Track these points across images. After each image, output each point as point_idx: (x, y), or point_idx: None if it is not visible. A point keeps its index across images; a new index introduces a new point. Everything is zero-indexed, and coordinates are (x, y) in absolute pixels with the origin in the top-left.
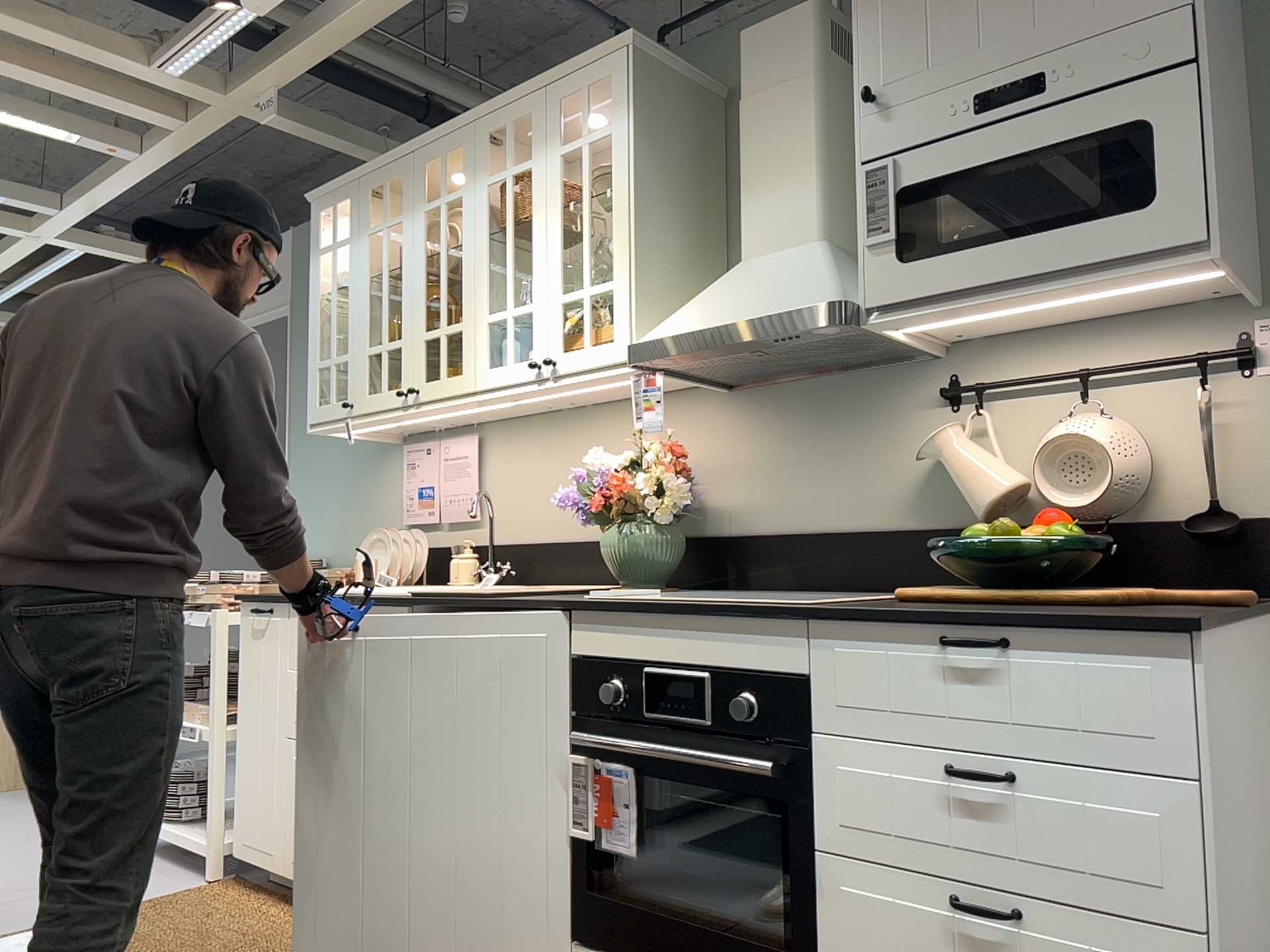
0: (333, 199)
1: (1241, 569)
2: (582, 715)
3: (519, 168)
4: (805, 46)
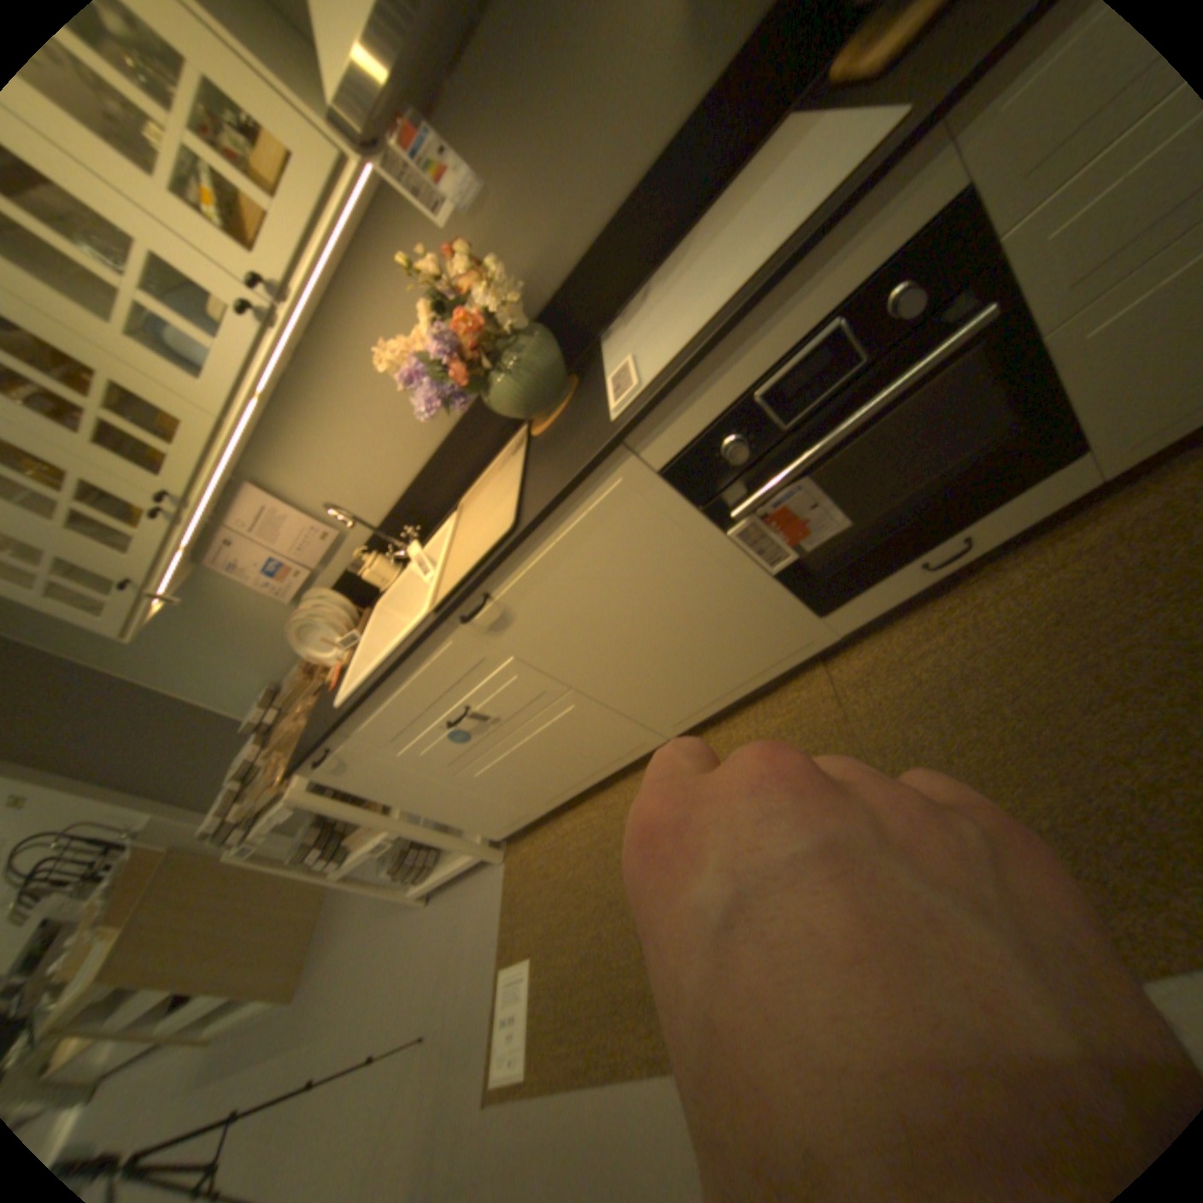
0: None
1: None
2: (712, 498)
3: None
4: None
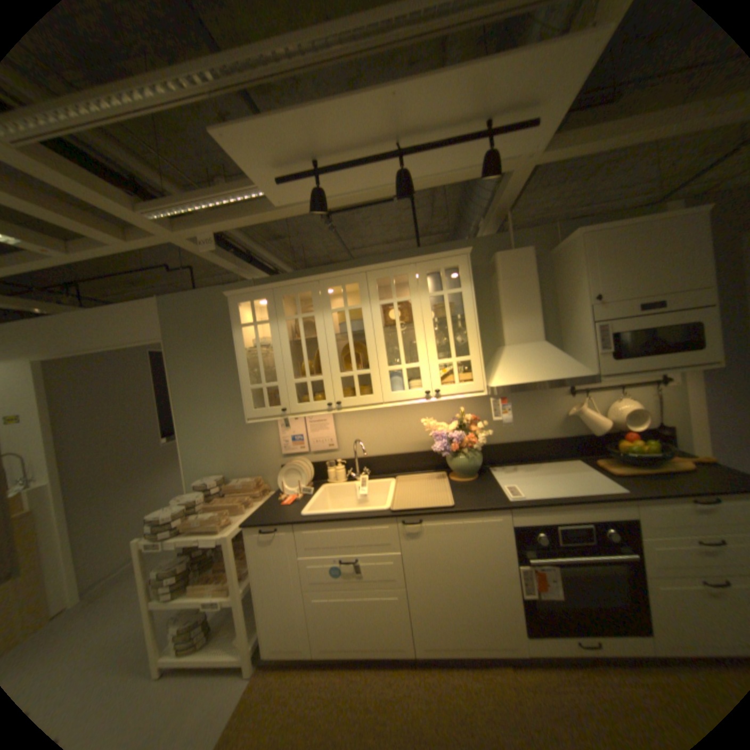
0: (249, 297)
1: (670, 443)
2: (524, 551)
3: (401, 299)
4: (532, 264)
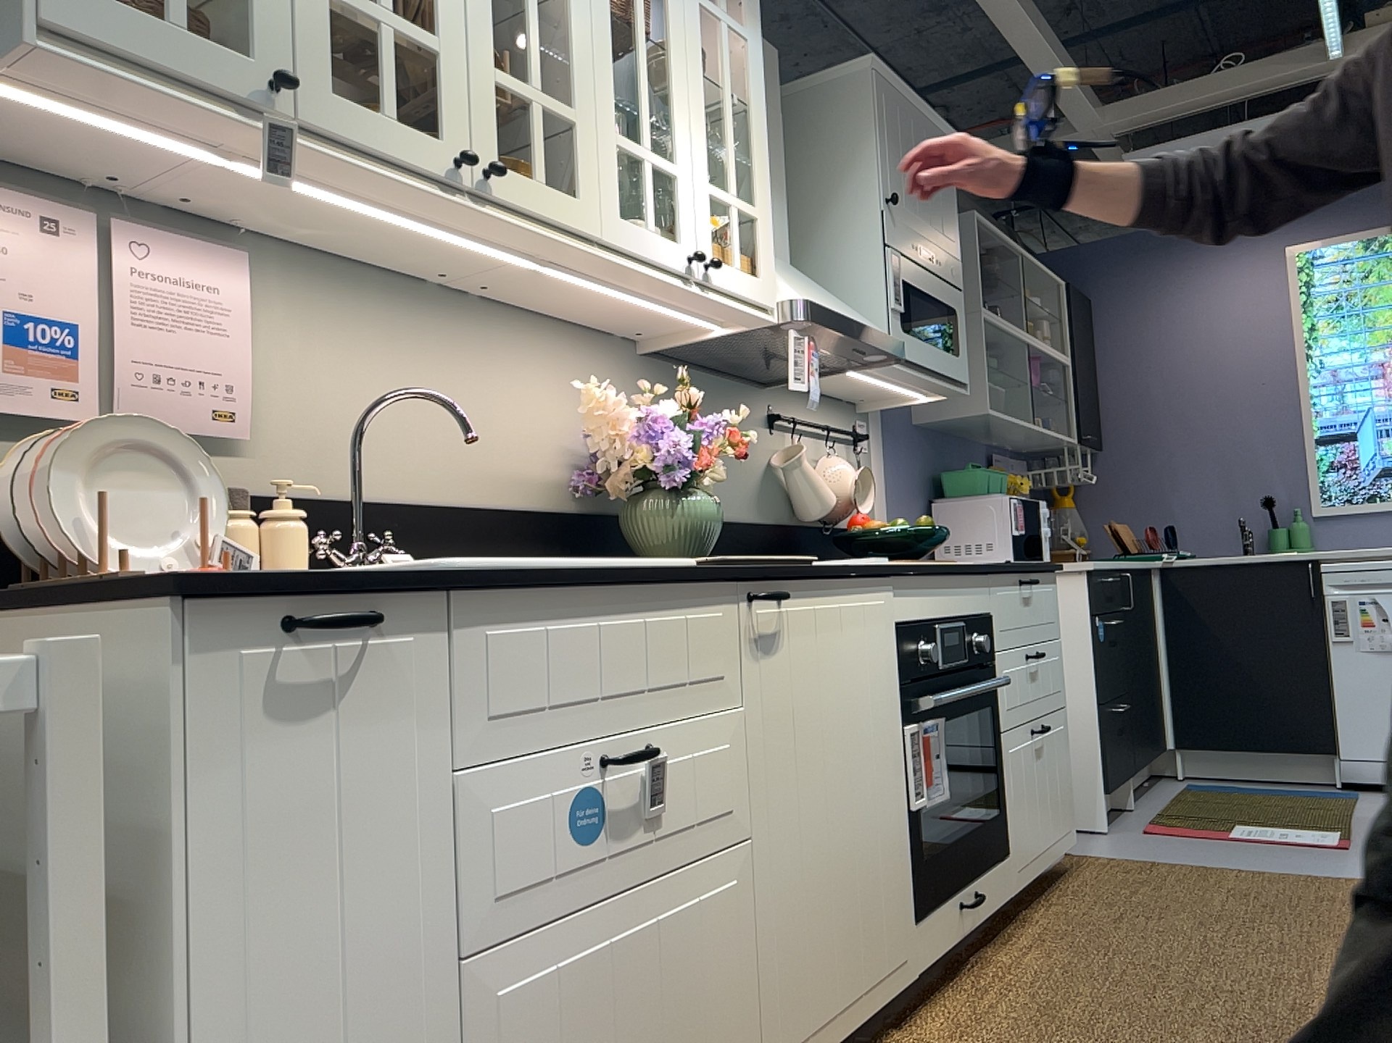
0: None
1: None
2: (907, 683)
3: None
4: (779, 88)
